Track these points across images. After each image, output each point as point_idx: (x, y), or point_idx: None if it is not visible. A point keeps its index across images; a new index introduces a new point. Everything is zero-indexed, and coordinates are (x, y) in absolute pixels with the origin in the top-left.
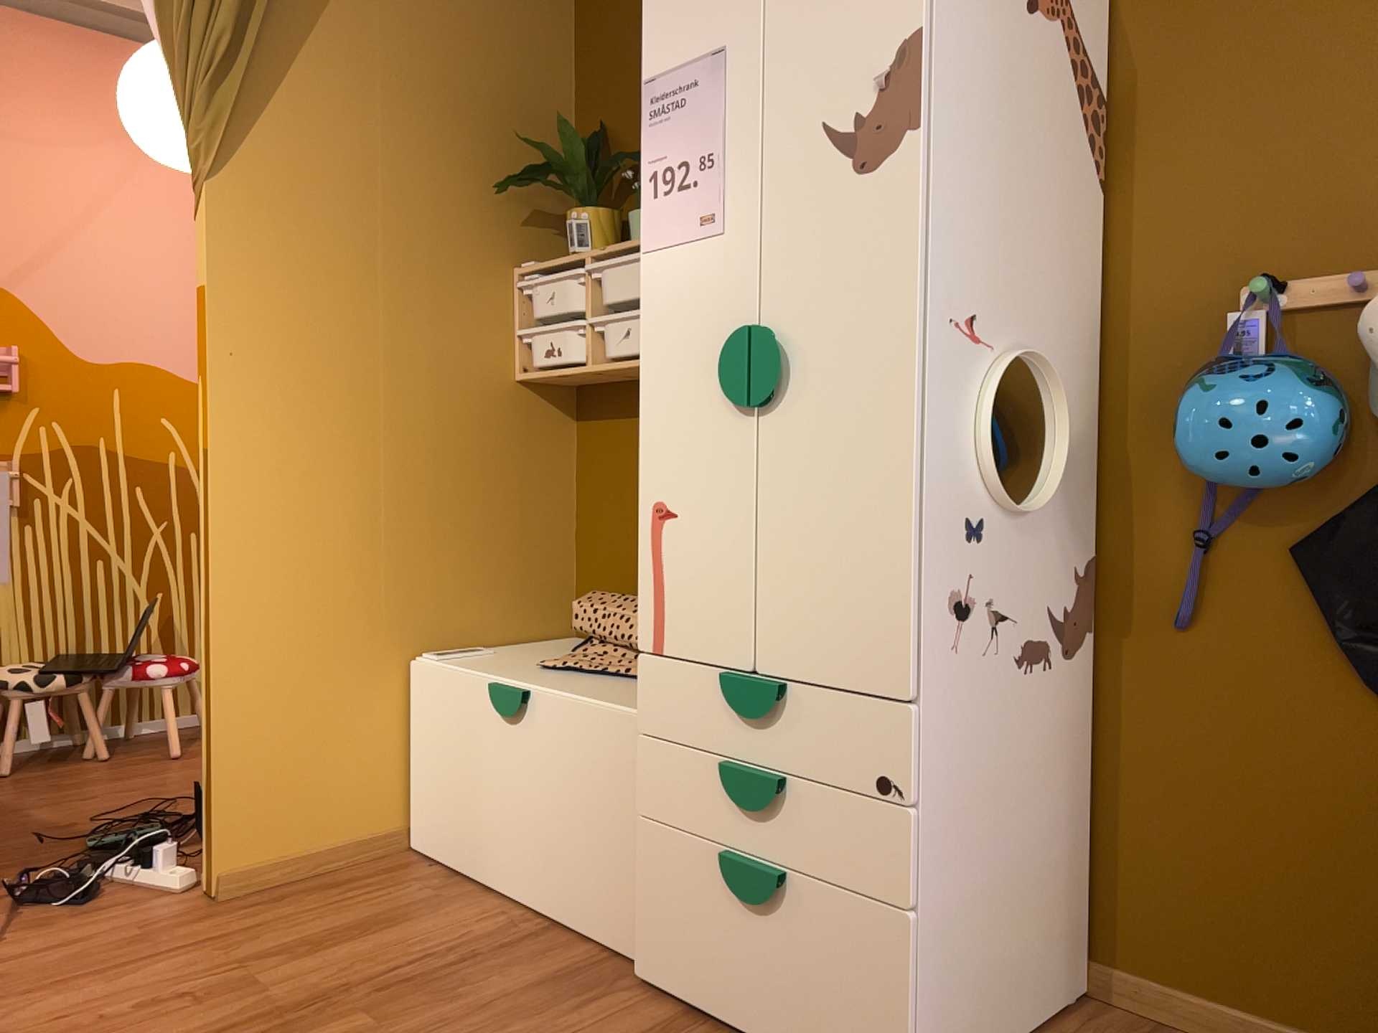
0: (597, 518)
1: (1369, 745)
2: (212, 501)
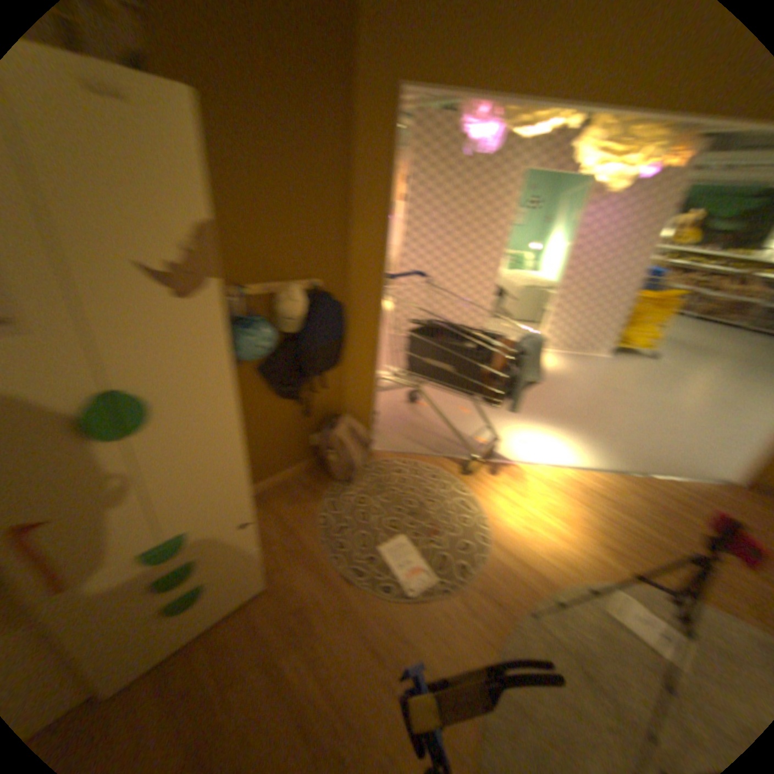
0: None
1: (282, 410)
2: None
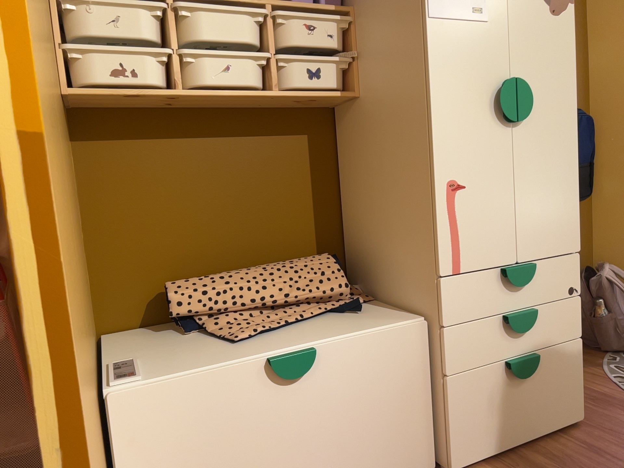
0: (120, 226)
1: None
2: (44, 239)
